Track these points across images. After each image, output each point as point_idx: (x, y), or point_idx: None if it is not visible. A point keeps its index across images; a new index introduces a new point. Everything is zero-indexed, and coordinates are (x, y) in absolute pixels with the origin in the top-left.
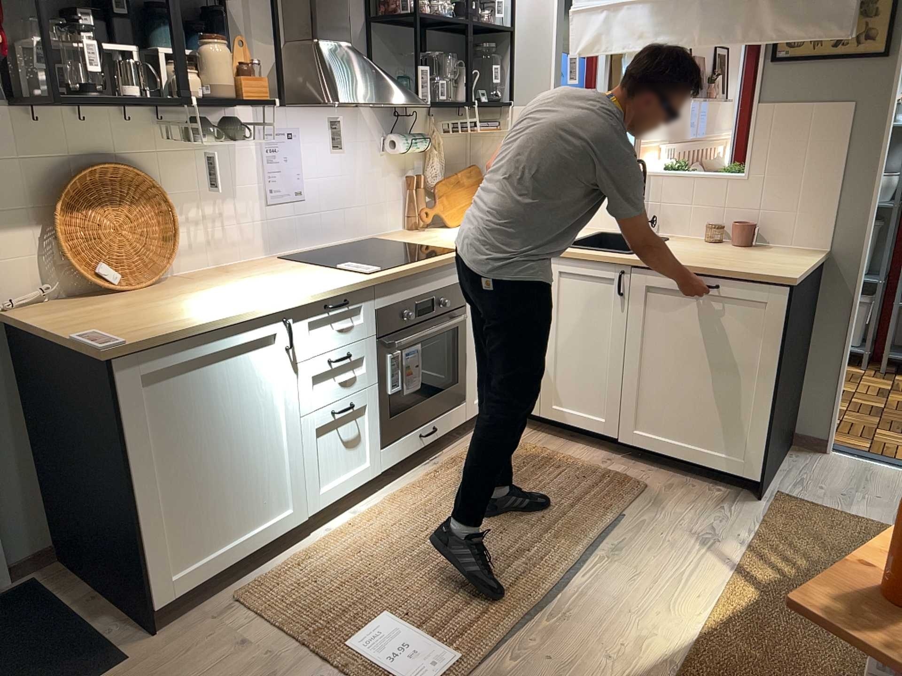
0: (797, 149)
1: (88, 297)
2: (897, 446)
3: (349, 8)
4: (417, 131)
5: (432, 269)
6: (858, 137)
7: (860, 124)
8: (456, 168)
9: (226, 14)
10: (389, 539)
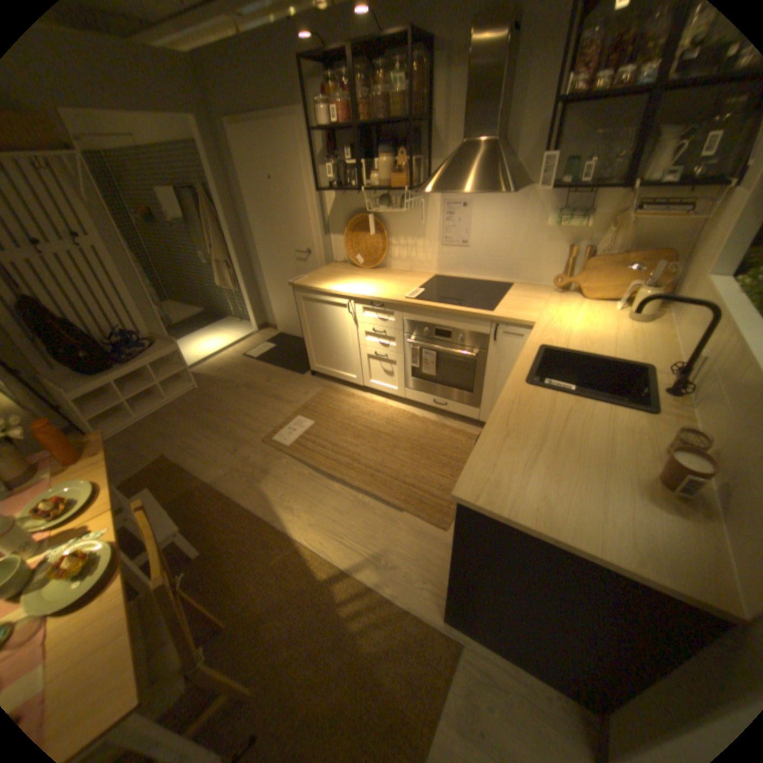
0: None
1: (354, 266)
2: None
3: (542, 95)
4: (606, 206)
5: (450, 314)
6: None
7: None
8: (662, 248)
9: (429, 128)
10: (364, 414)
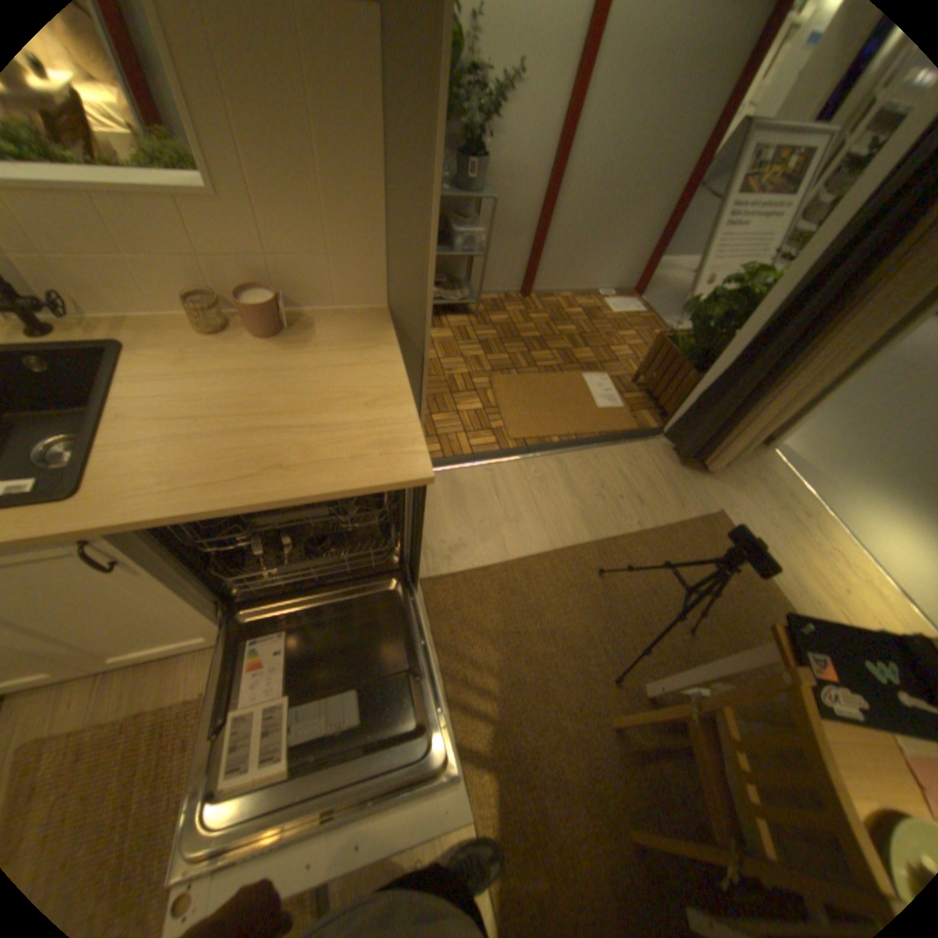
0: (291, 129)
1: None
2: (455, 439)
3: None
4: None
5: None
6: (395, 108)
7: (395, 76)
8: None
9: None
10: None
